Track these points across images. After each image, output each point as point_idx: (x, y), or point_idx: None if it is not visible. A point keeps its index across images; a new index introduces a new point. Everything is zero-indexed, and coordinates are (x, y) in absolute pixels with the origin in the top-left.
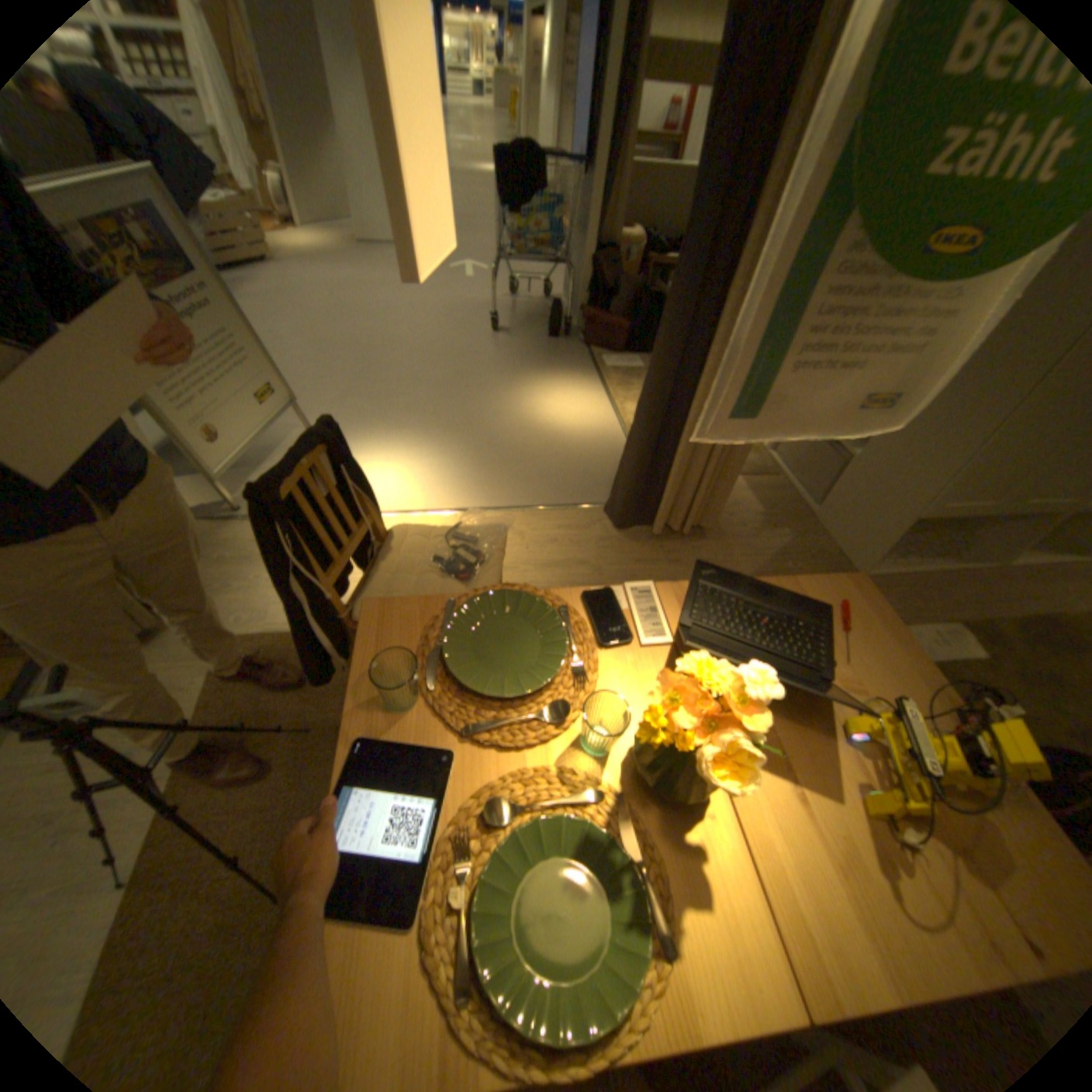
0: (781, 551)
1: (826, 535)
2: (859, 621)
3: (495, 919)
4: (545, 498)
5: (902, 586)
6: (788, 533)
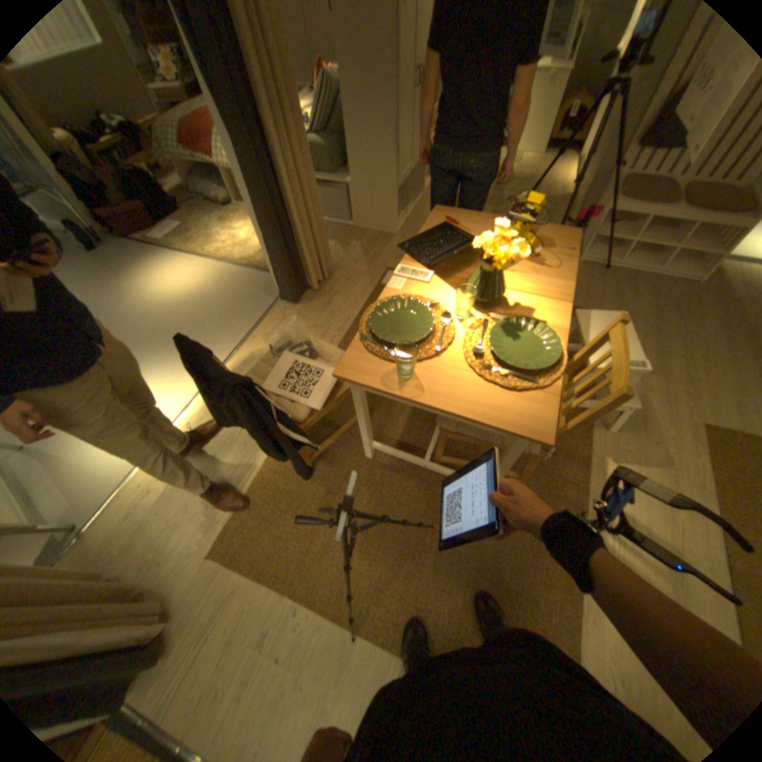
0: (363, 251)
1: (367, 231)
2: (456, 220)
3: (517, 361)
4: (245, 326)
5: (409, 227)
6: (355, 242)
